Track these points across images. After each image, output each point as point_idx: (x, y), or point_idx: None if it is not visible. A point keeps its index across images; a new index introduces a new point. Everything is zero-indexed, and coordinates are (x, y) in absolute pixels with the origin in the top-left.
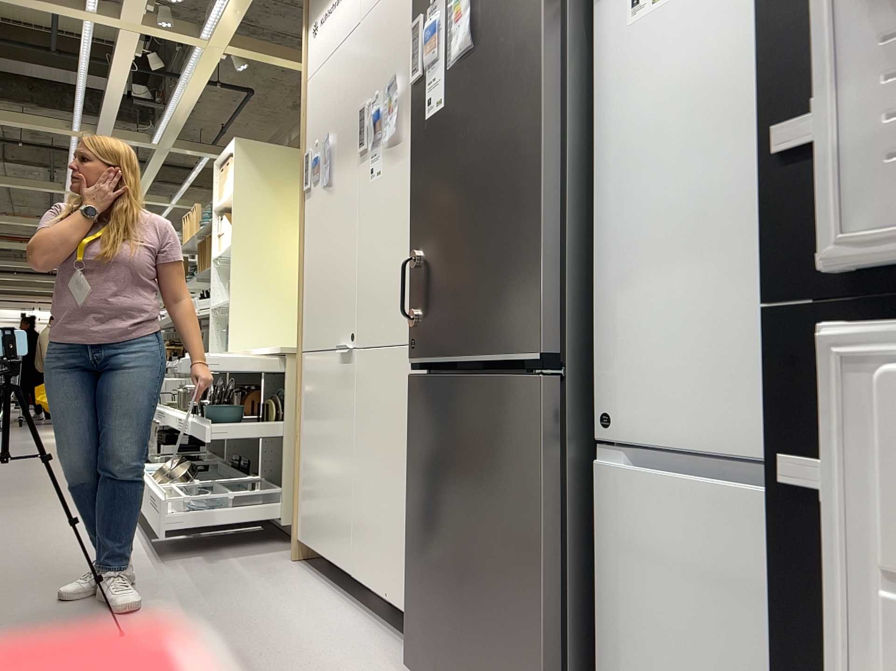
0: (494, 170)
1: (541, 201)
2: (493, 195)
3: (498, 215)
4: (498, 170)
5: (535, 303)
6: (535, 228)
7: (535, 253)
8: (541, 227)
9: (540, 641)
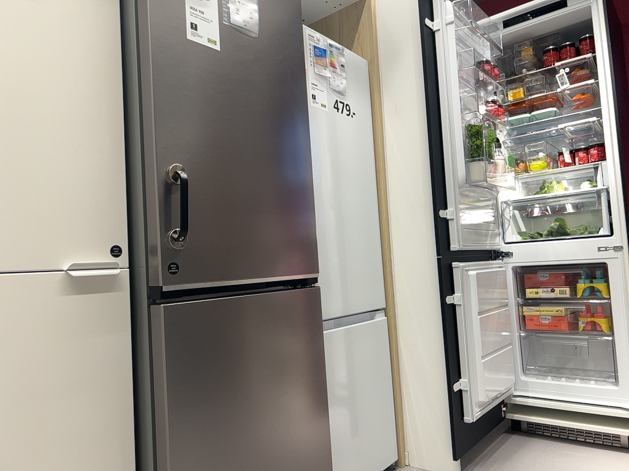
0: (278, 143)
1: (311, 181)
2: (279, 160)
3: (284, 176)
4: (282, 144)
5: (312, 241)
6: (309, 196)
7: (310, 211)
8: (312, 196)
9: (323, 448)
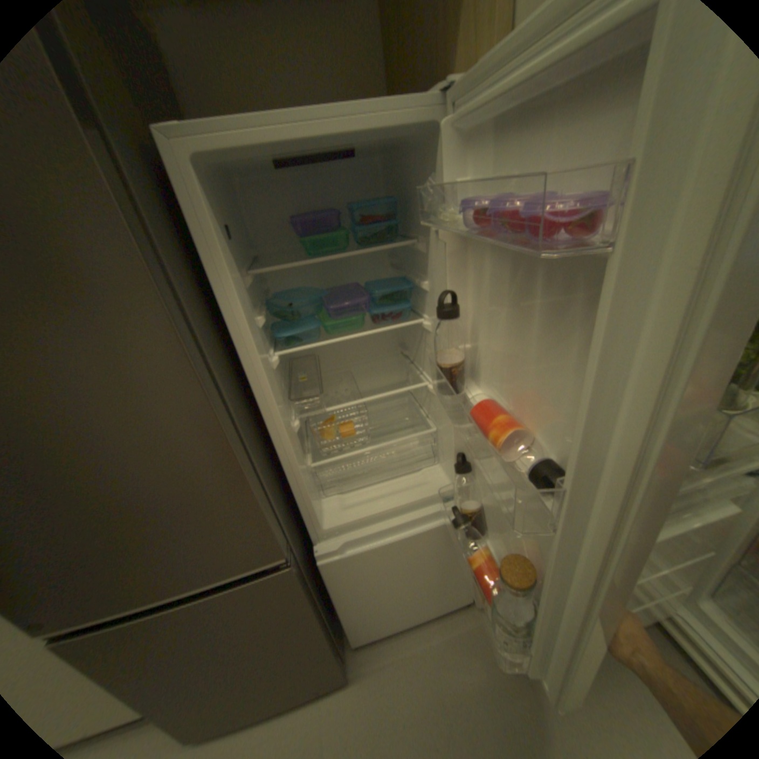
0: (132, 460)
1: (237, 474)
2: (144, 481)
3: (166, 495)
4: (142, 458)
5: (258, 536)
6: (237, 493)
7: (245, 508)
8: (245, 491)
9: (321, 654)
